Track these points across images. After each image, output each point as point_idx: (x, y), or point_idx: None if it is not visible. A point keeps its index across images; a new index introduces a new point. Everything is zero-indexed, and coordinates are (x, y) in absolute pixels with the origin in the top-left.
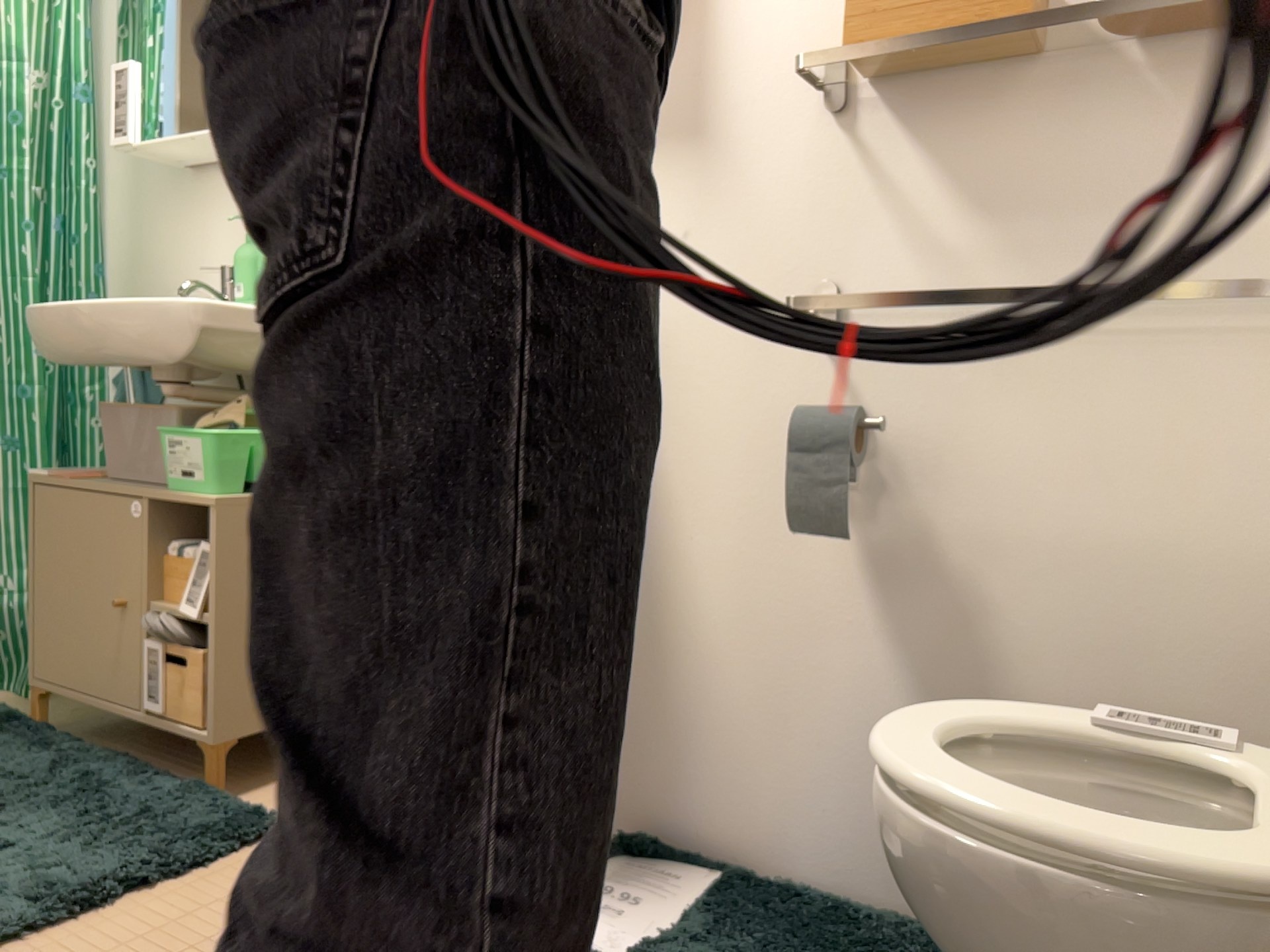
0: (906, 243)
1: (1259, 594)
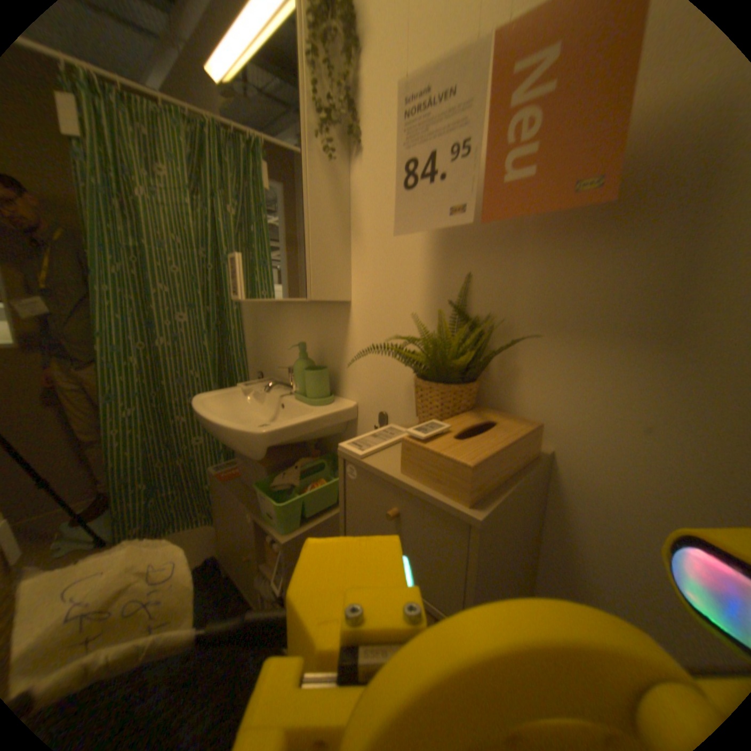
0: None
1: None
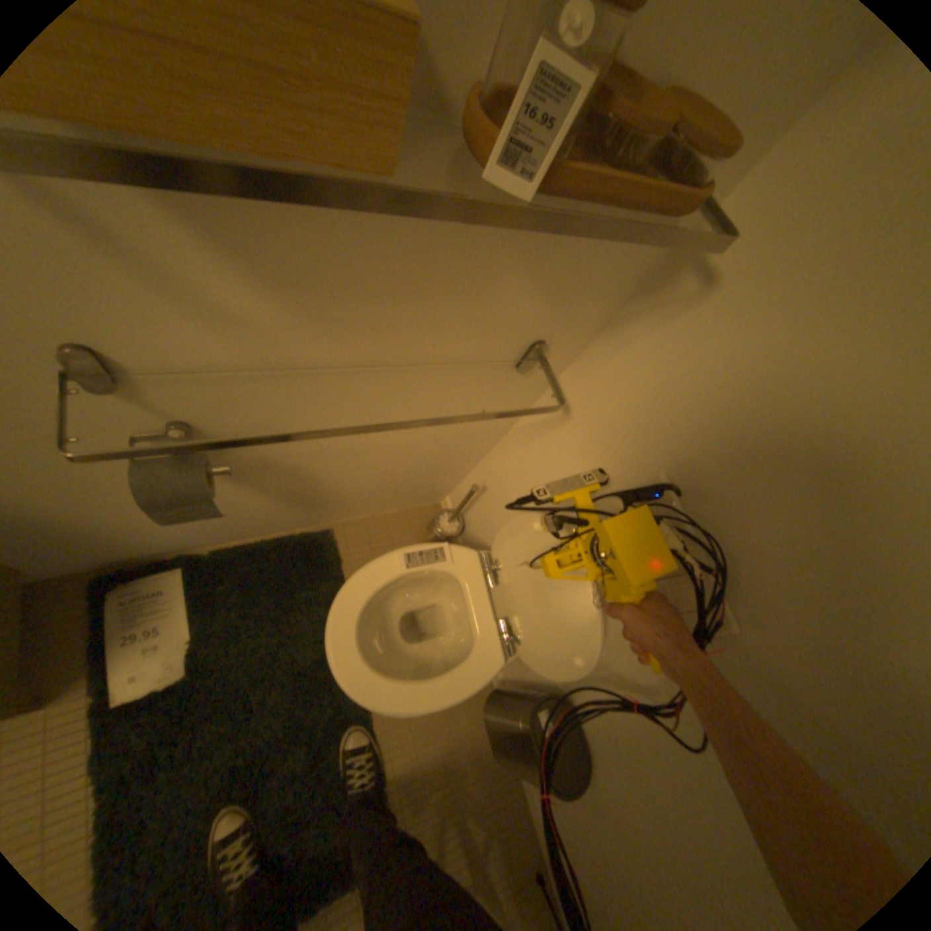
0: (187, 308)
1: (446, 444)
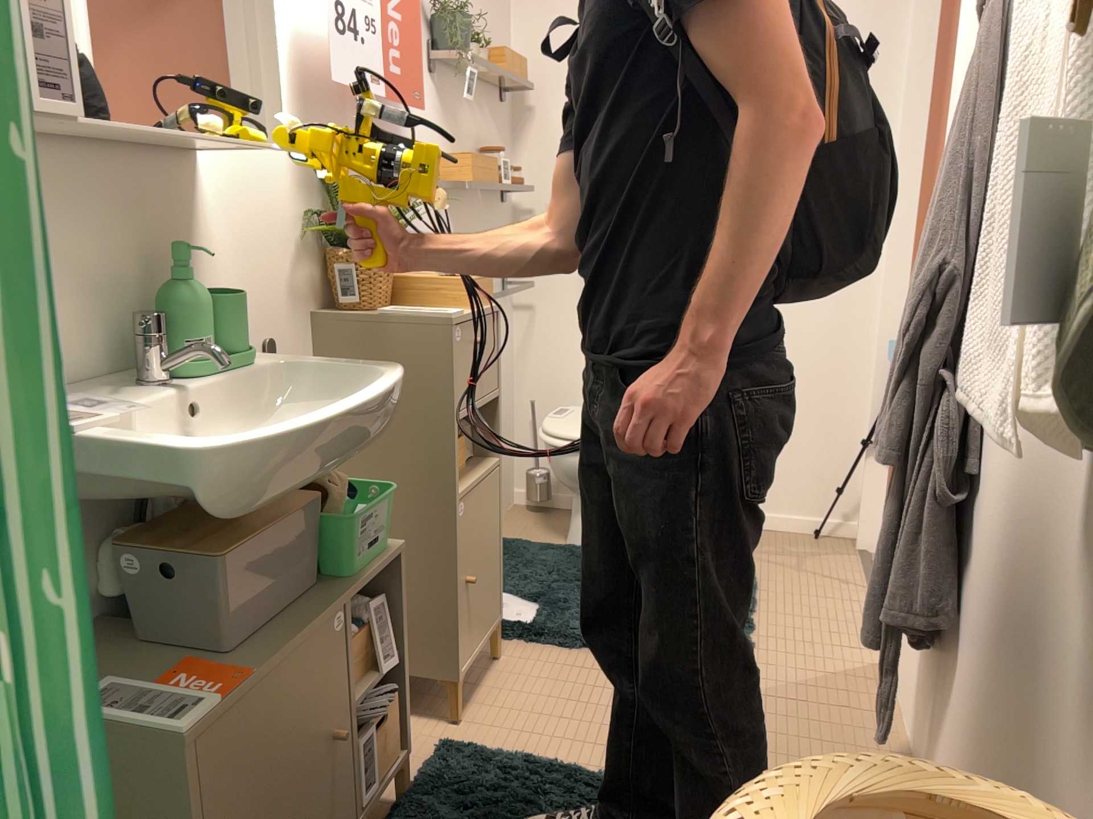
0: None
1: (501, 382)
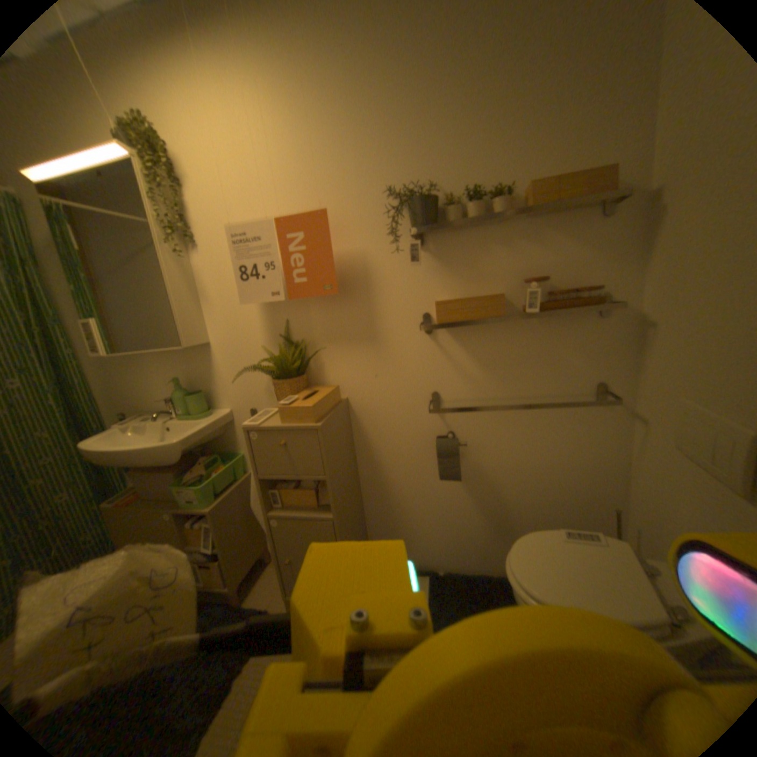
0: (464, 377)
1: (586, 476)
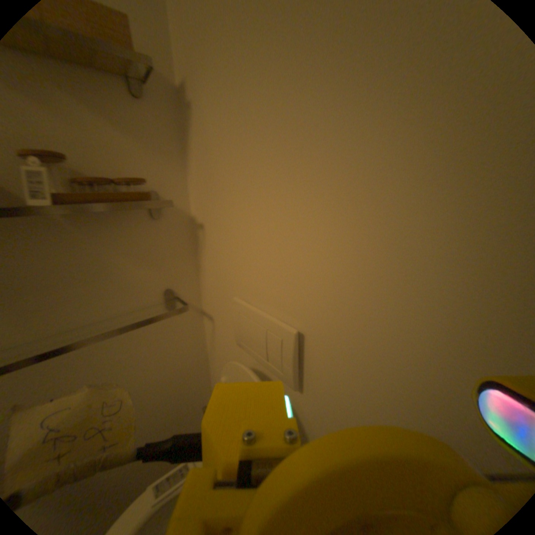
0: None
1: (171, 386)
